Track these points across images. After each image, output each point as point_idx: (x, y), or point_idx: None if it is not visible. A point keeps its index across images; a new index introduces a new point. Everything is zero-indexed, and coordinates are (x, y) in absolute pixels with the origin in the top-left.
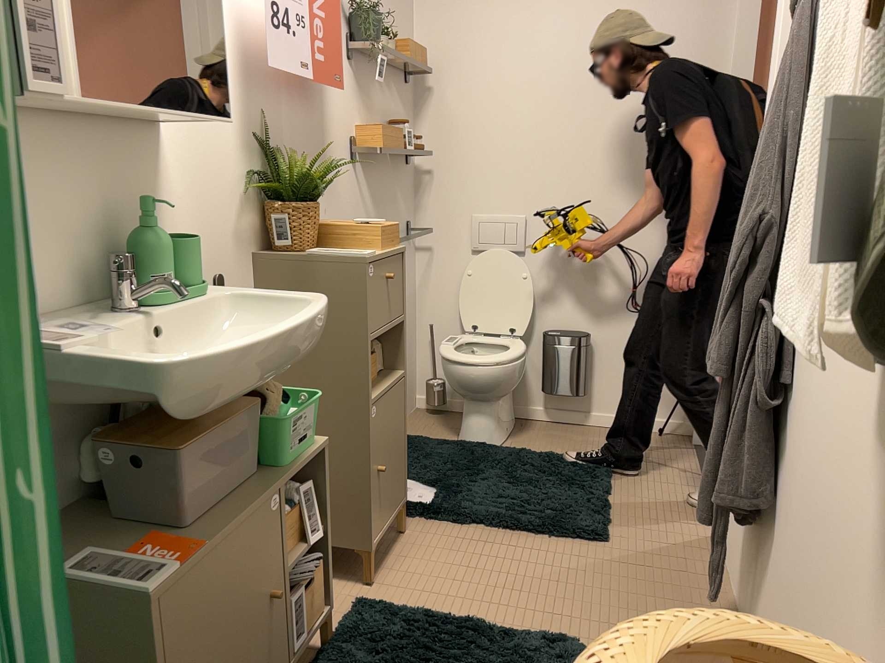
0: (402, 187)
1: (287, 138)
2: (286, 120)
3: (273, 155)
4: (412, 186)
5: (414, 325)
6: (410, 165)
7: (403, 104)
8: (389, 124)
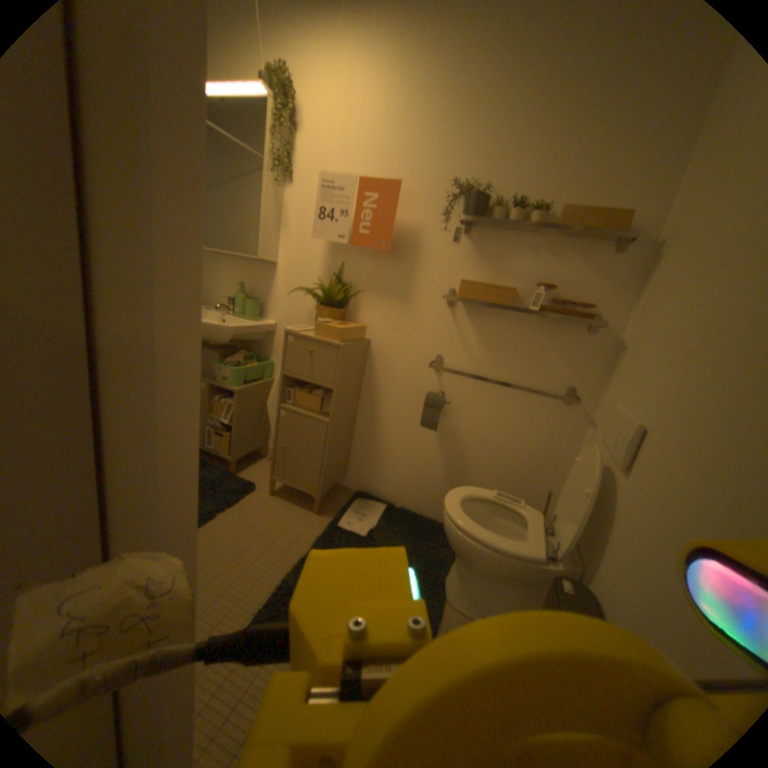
0: (568, 349)
1: (362, 276)
2: (364, 266)
3: (345, 283)
4: (605, 357)
5: (557, 487)
6: (604, 332)
7: (604, 267)
8: (546, 284)
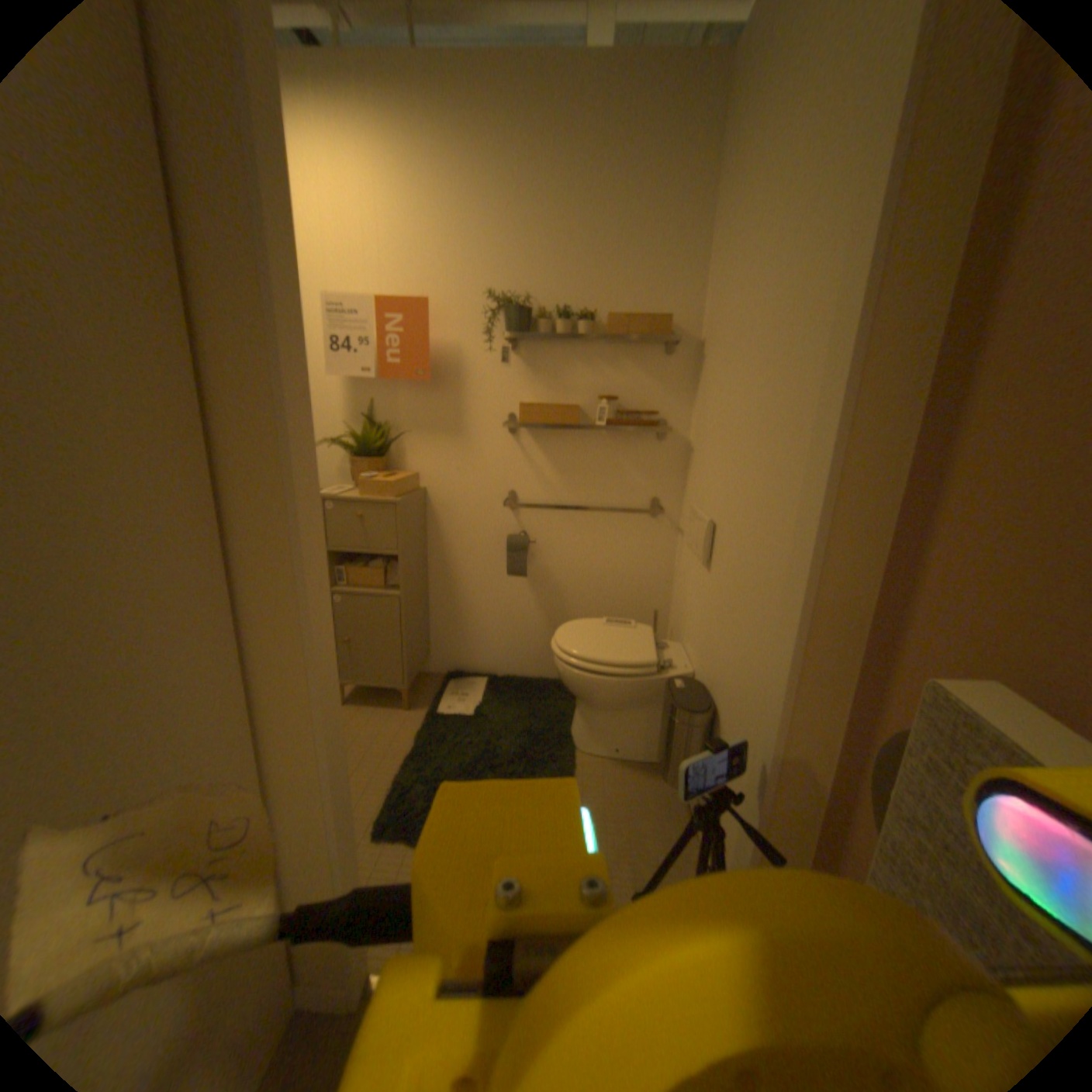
0: (643, 459)
1: (401, 413)
2: (401, 401)
3: (381, 424)
4: (678, 460)
5: (662, 603)
6: (672, 436)
7: (658, 370)
8: (607, 395)
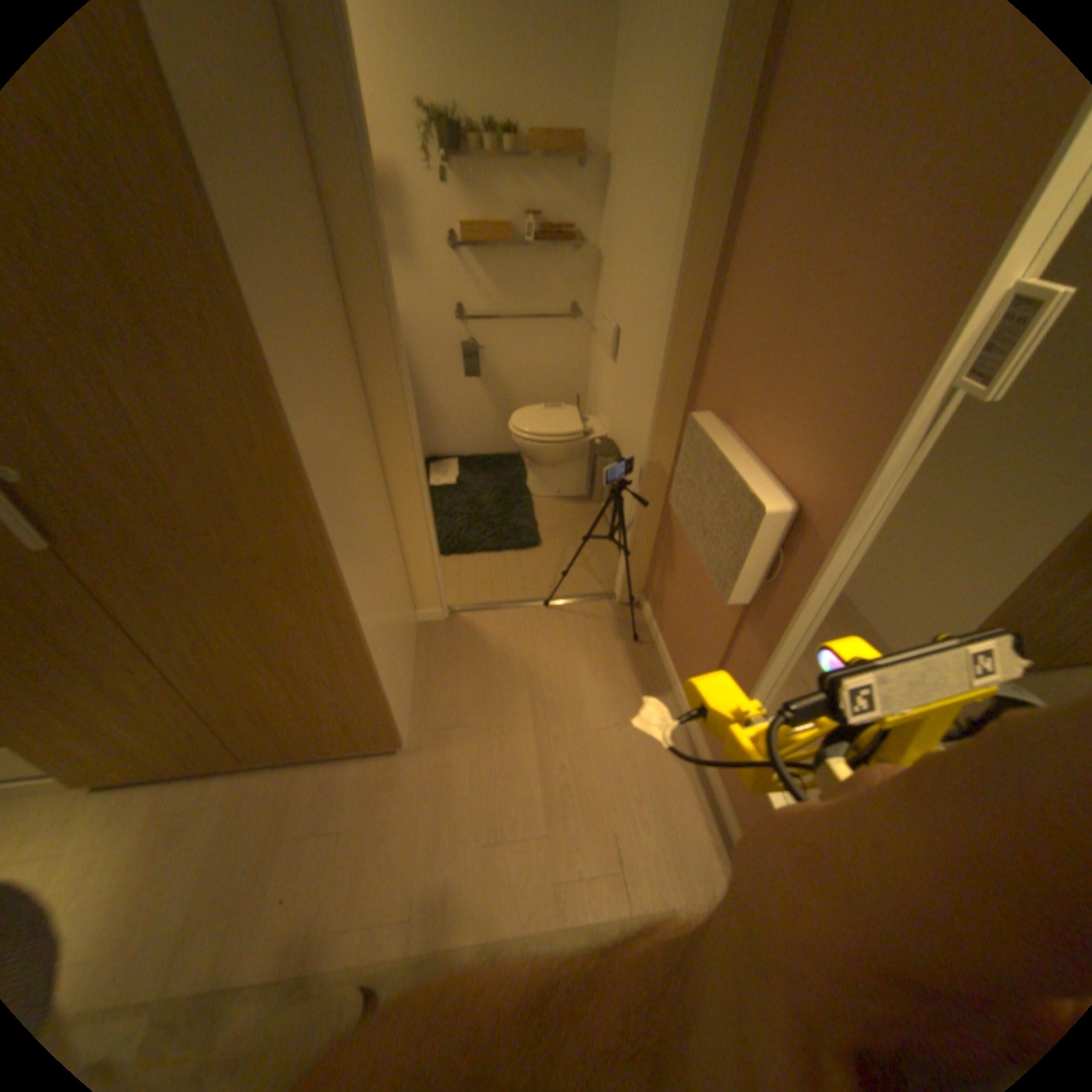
0: (566, 274)
1: None
2: None
3: None
4: (593, 274)
5: (584, 392)
6: (588, 252)
7: (575, 190)
8: (535, 215)
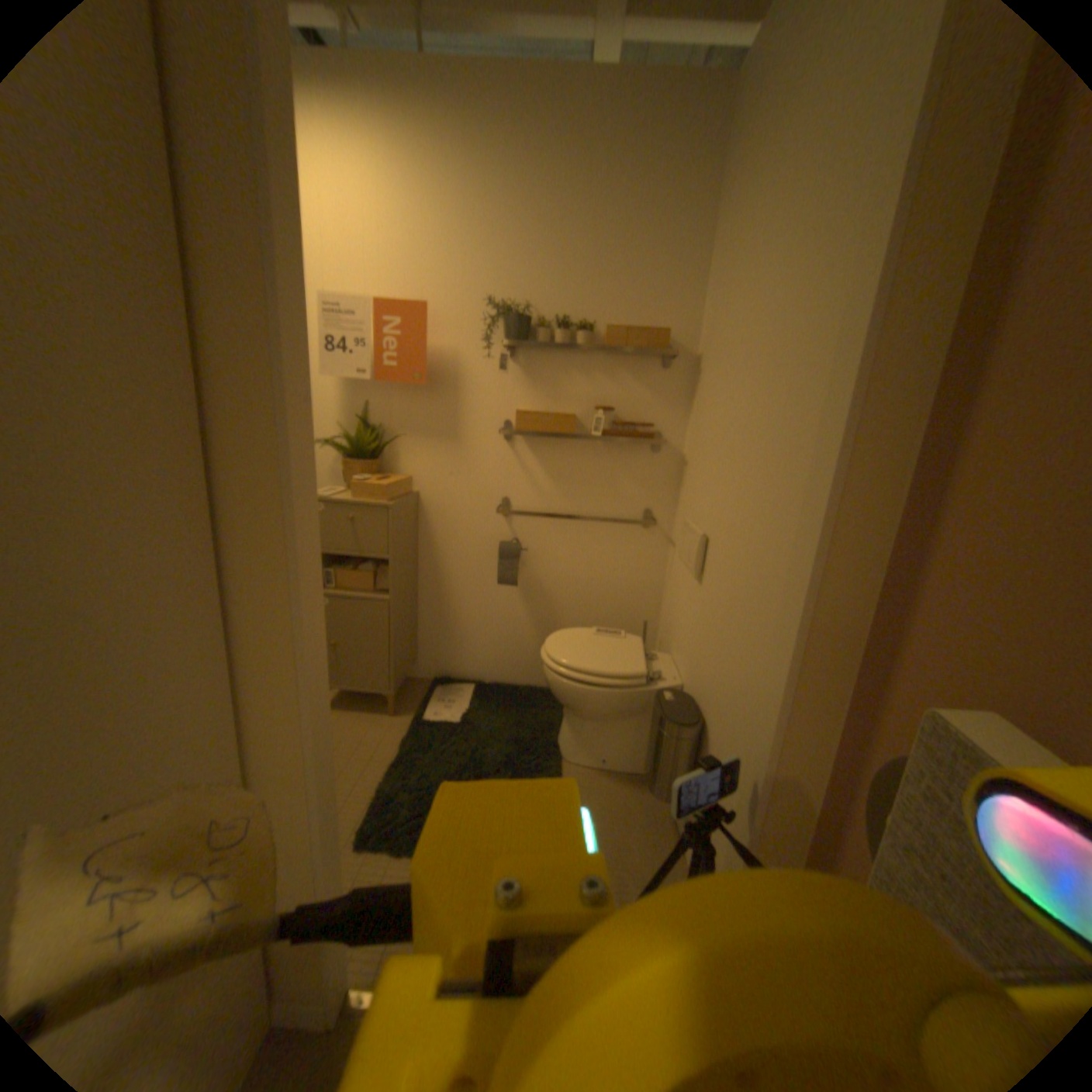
0: (637, 470)
1: (396, 416)
2: (396, 404)
3: (375, 426)
4: (672, 473)
5: (651, 614)
6: (666, 448)
7: (654, 383)
8: (604, 405)
